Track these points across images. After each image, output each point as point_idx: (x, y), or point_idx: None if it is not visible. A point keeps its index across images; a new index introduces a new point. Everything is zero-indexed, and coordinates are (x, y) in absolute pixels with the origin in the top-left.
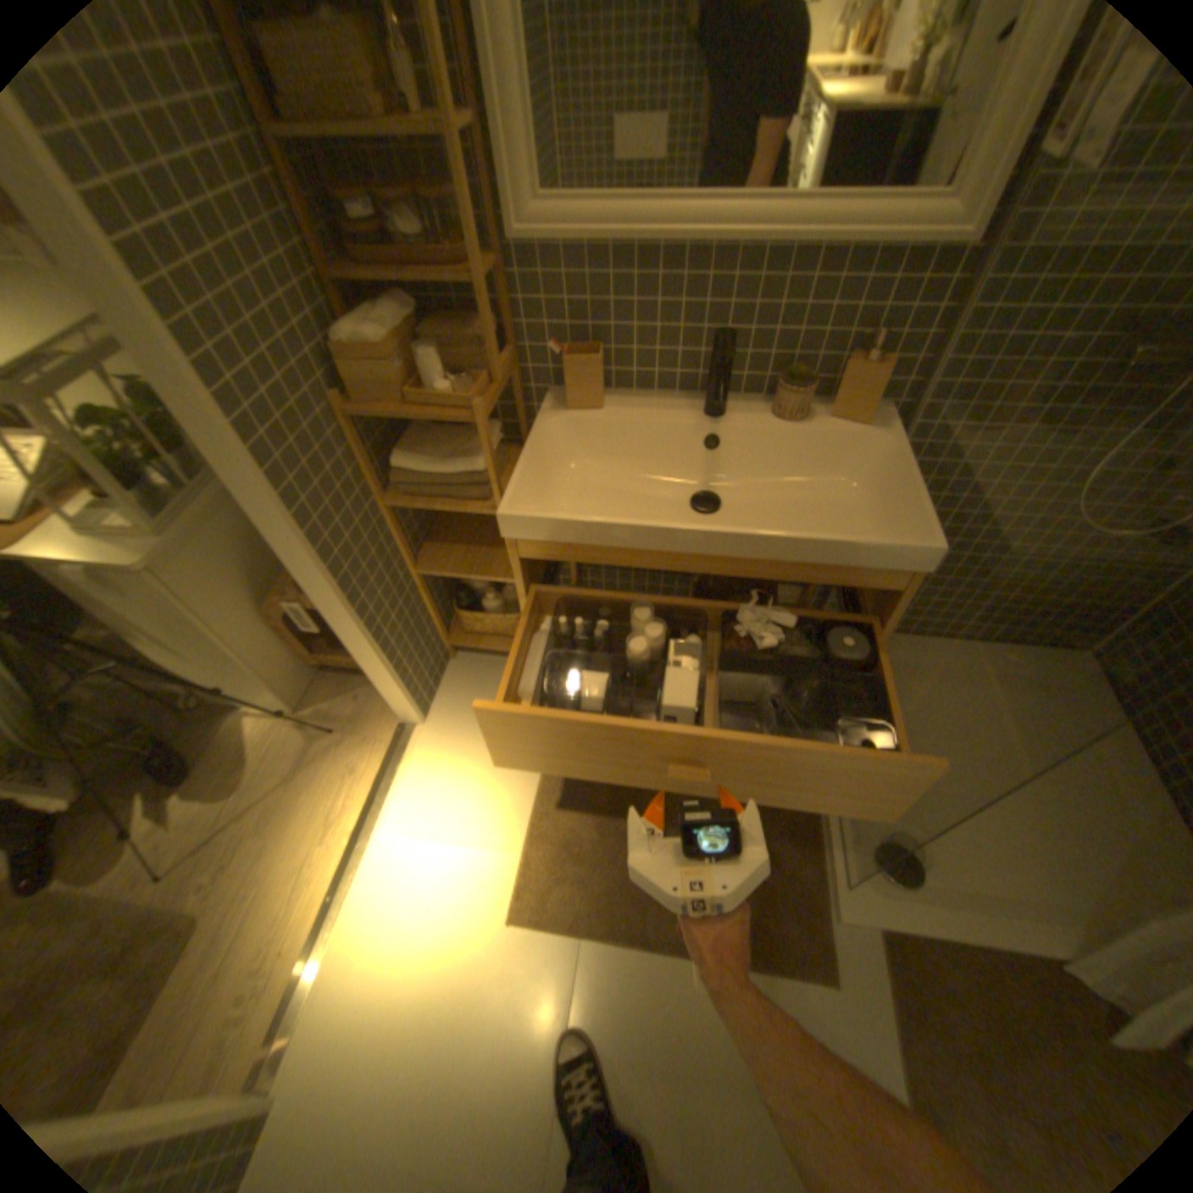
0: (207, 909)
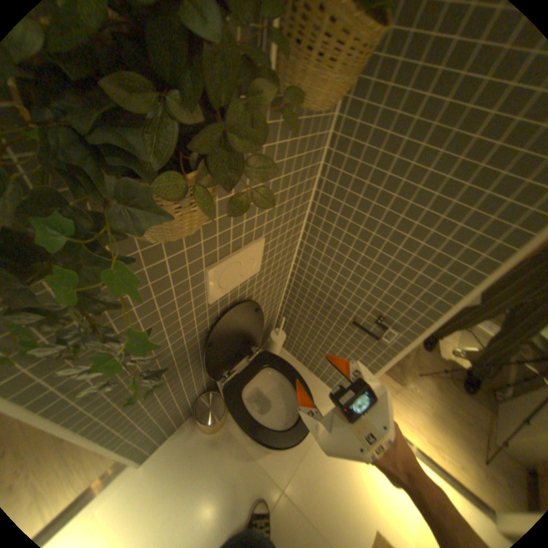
0: (408, 391)
